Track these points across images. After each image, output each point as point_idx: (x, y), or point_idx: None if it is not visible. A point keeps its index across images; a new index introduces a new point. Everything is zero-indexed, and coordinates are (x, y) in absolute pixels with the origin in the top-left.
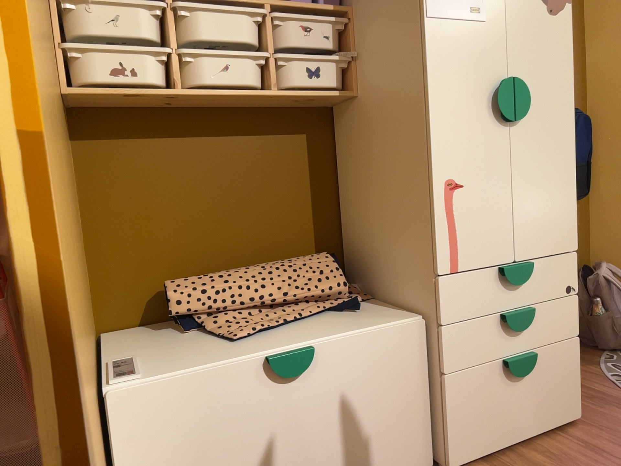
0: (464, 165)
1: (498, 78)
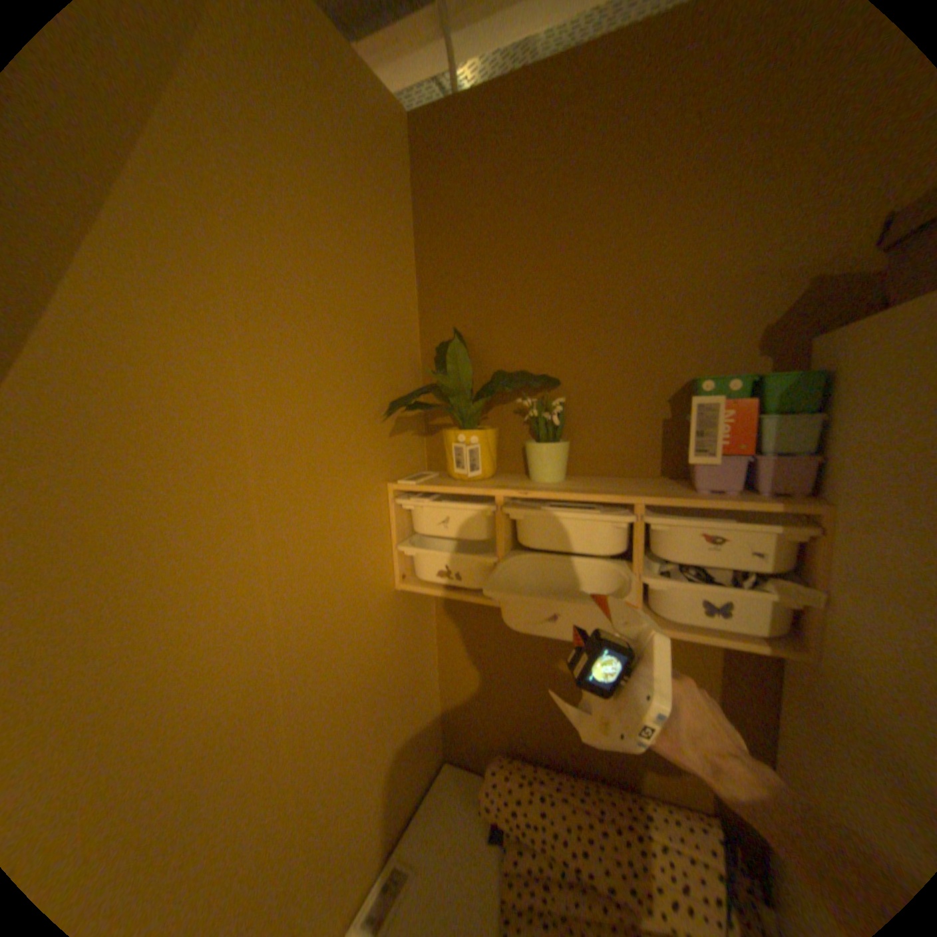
0: None
1: None
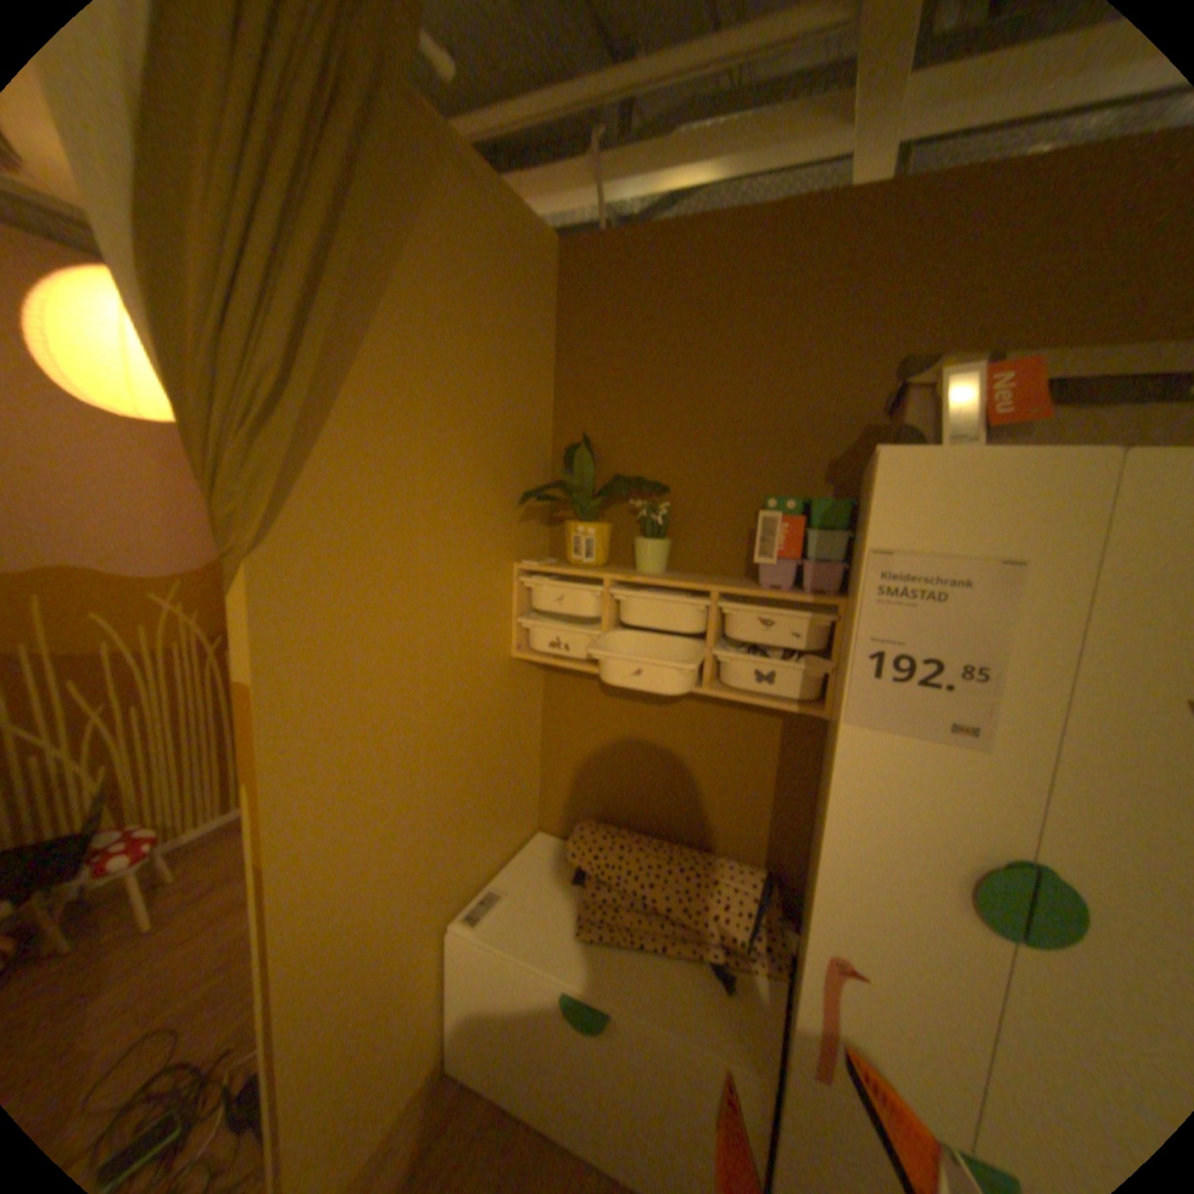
0: (879, 954)
1: (1003, 853)
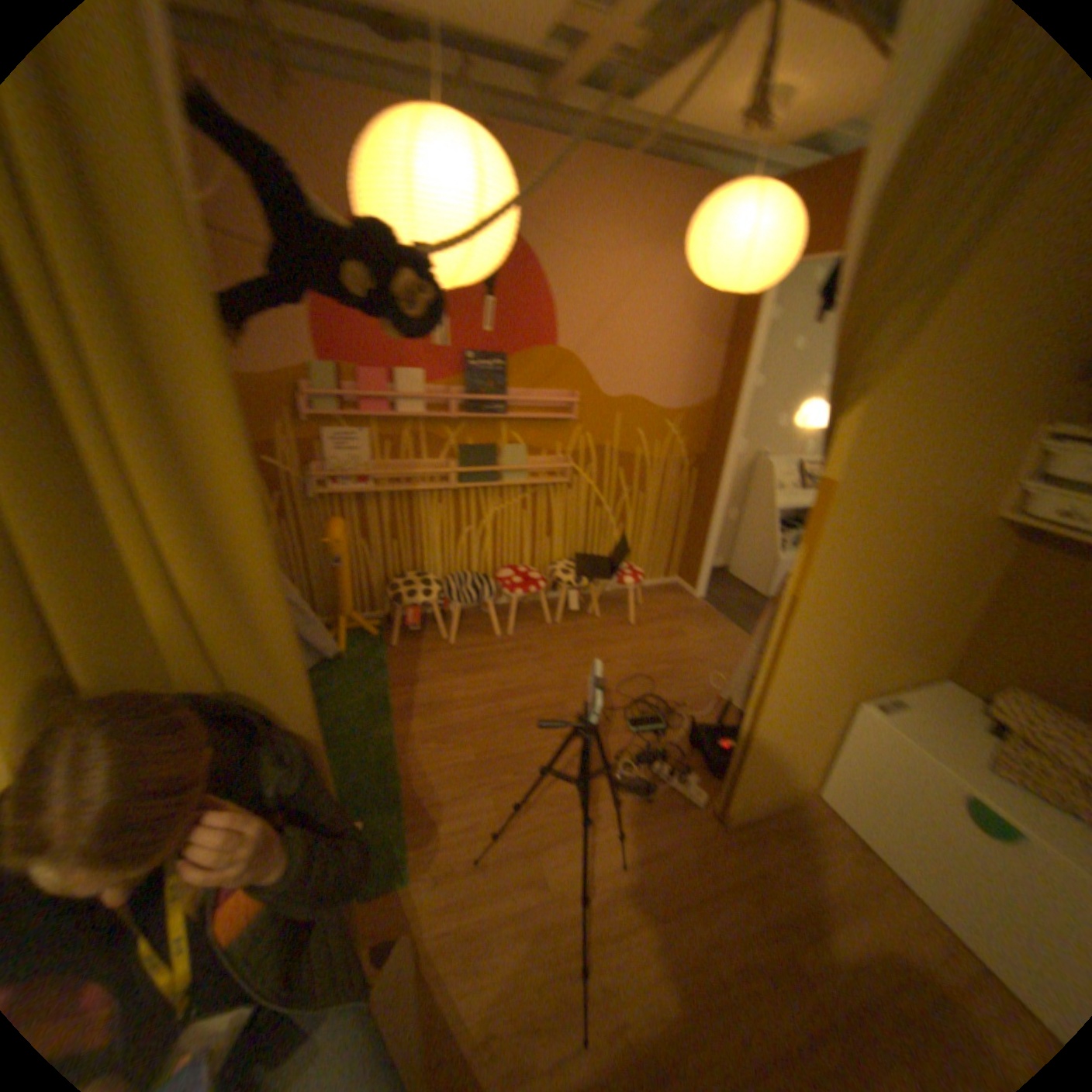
0: None
1: None
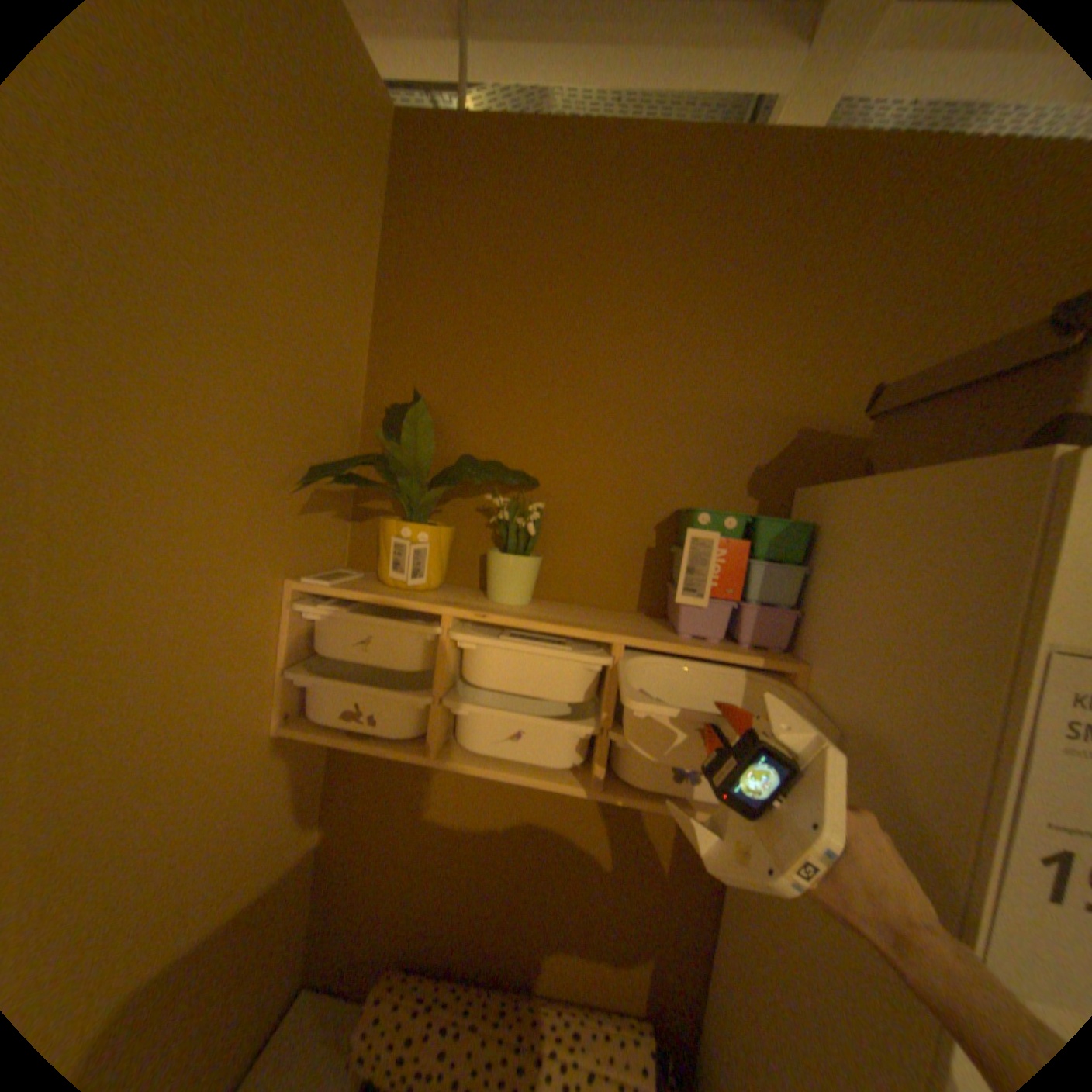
0: None
1: None
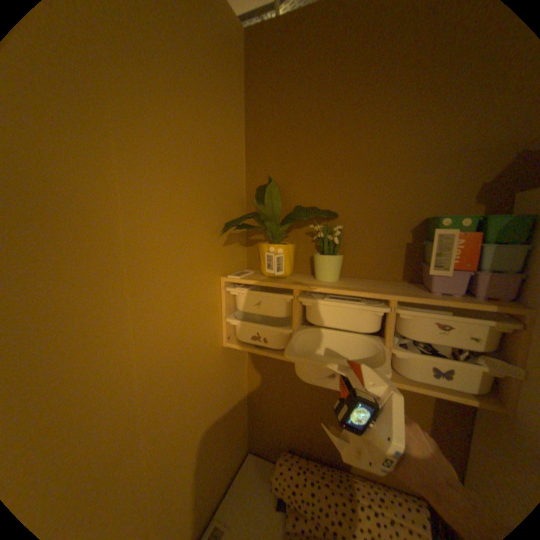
0: None
1: None
